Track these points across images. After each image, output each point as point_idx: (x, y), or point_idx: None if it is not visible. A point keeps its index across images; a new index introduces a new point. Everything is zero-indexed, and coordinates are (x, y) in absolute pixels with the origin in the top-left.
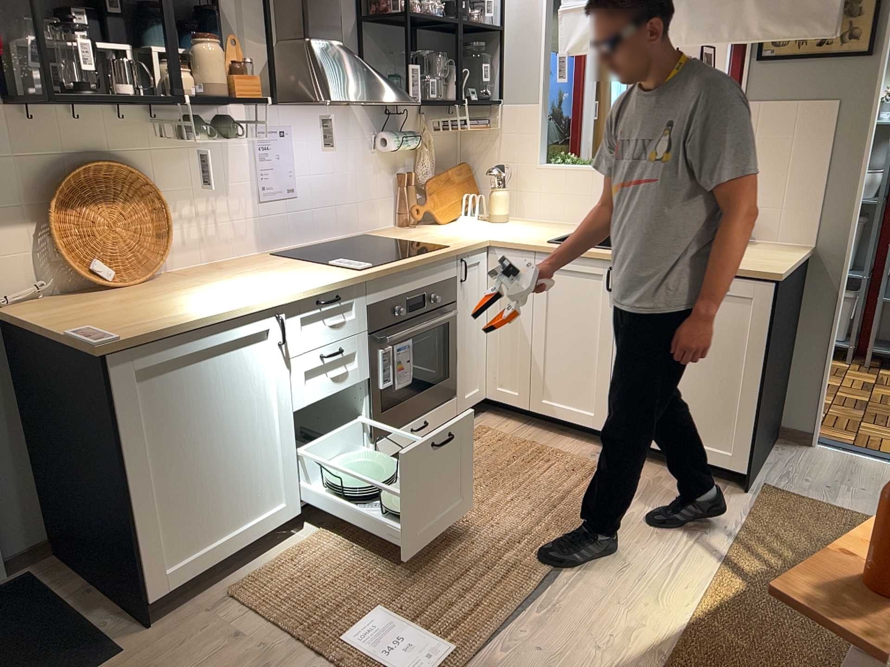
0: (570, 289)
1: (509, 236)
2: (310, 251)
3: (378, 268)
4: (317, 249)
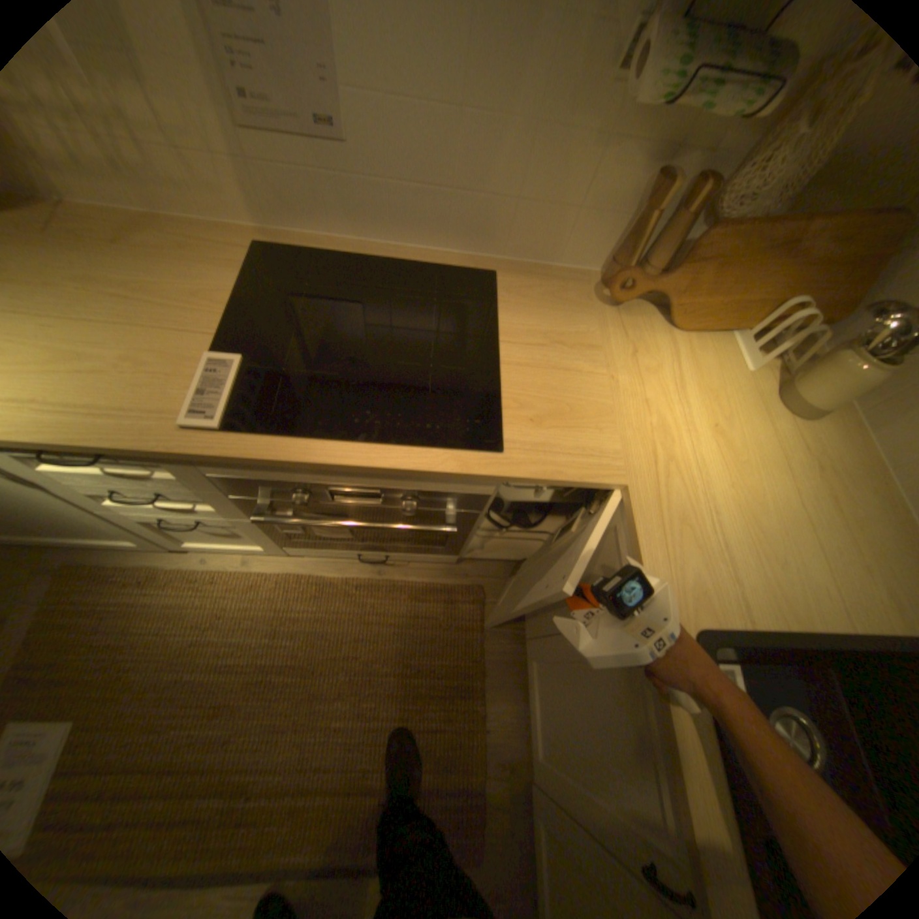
0: (631, 721)
1: (696, 500)
2: (372, 255)
3: (217, 449)
4: (390, 257)
